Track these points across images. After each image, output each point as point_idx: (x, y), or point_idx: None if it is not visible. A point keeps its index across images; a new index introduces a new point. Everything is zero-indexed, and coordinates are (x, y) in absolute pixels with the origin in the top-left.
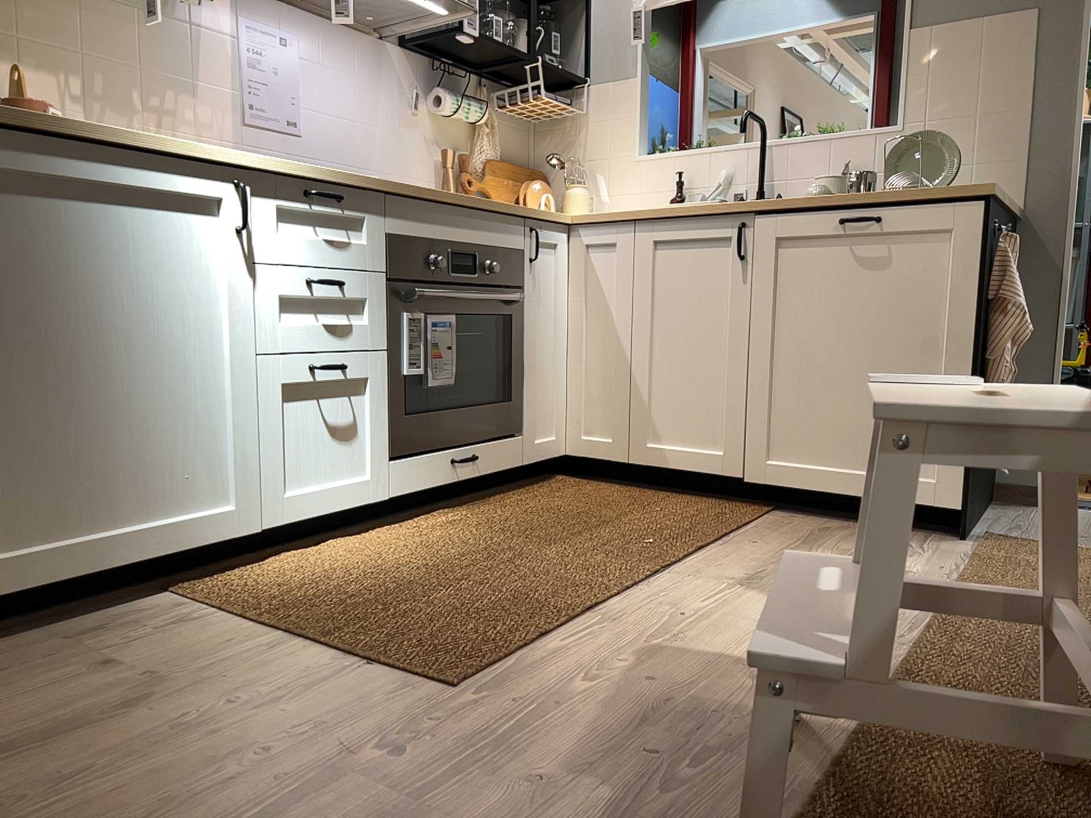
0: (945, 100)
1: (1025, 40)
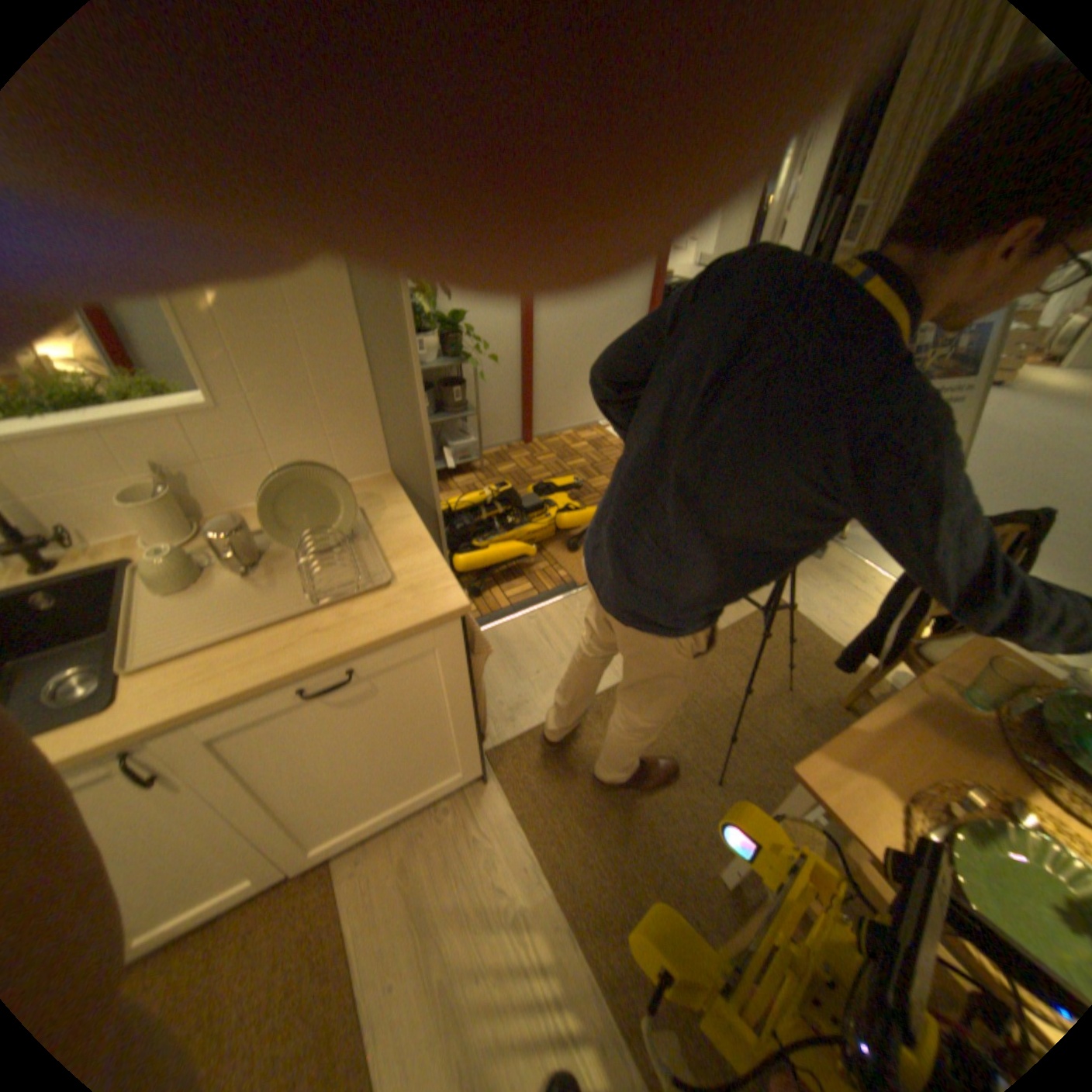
0: (256, 359)
1: (334, 280)
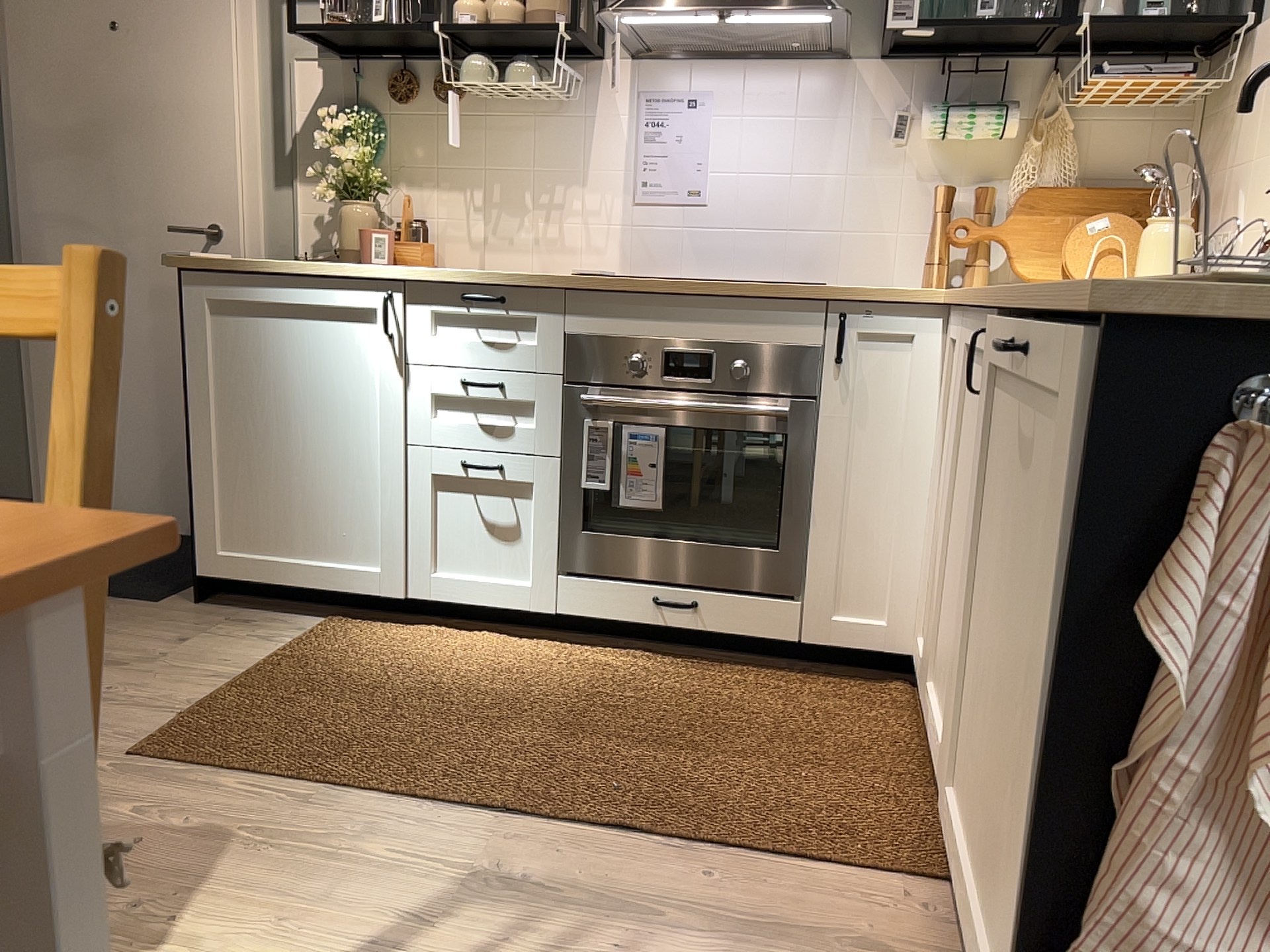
0: None
1: None
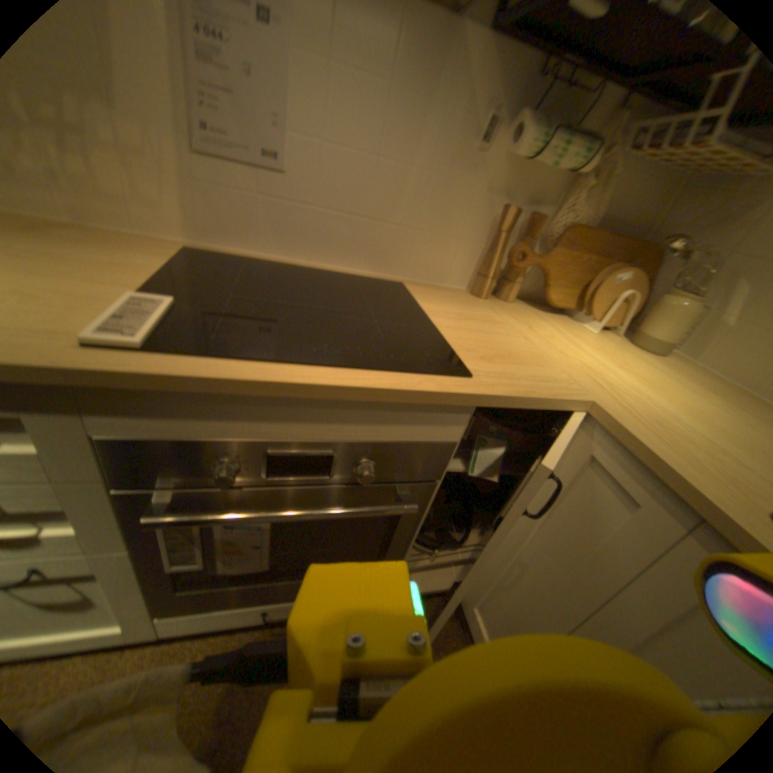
0: None
1: None
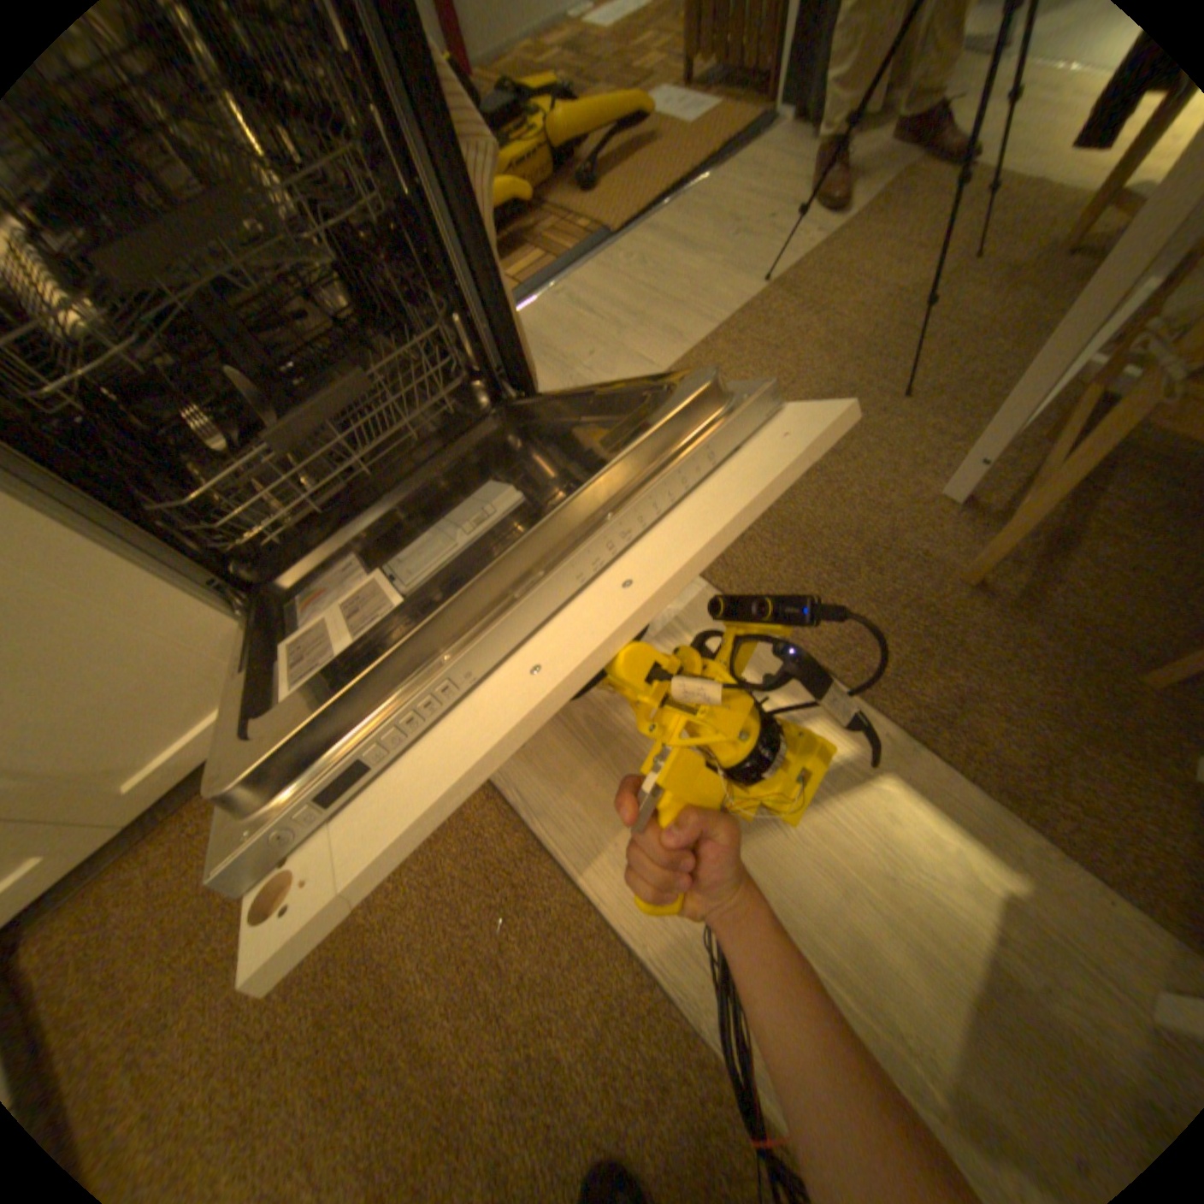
0: None
1: None
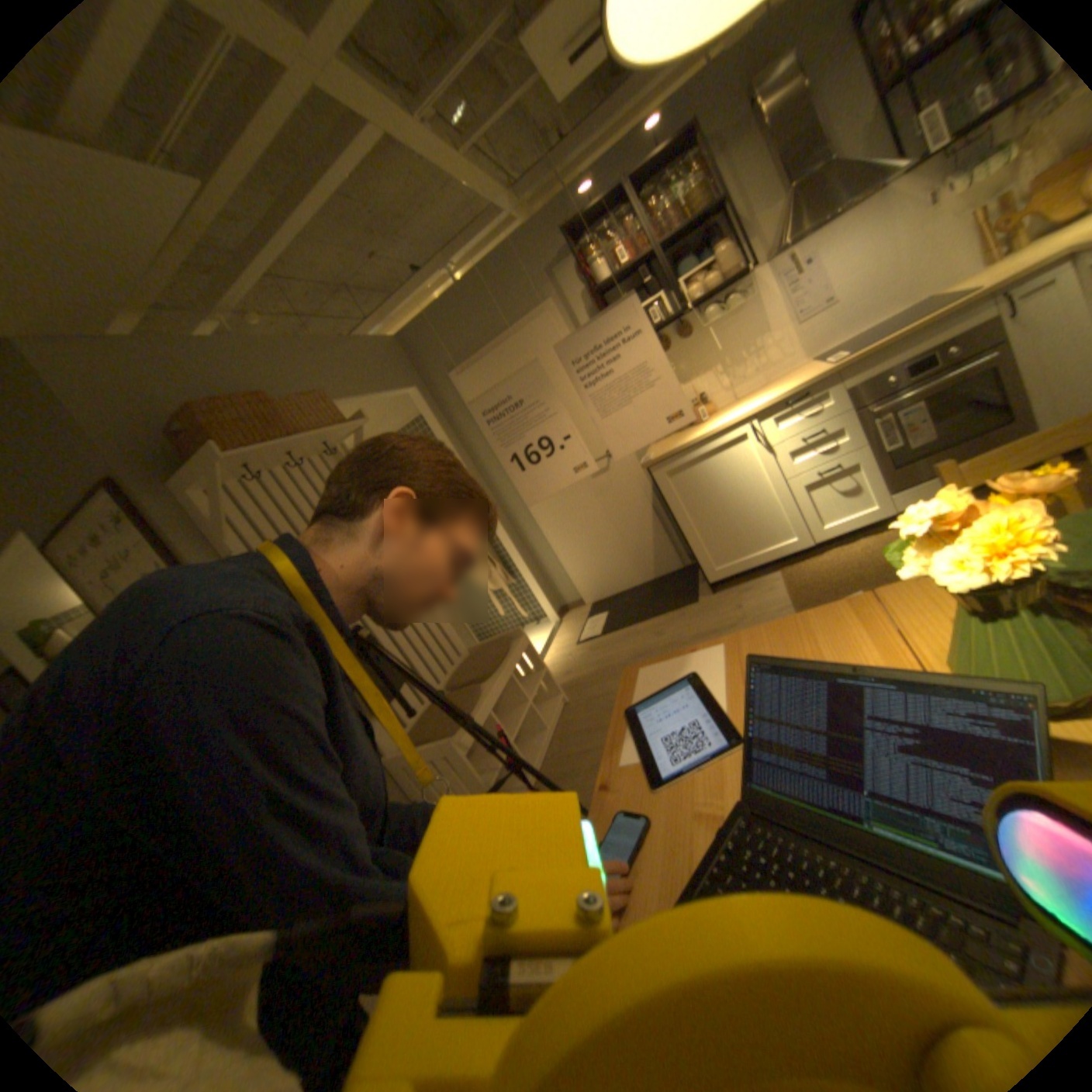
0: None
1: None
